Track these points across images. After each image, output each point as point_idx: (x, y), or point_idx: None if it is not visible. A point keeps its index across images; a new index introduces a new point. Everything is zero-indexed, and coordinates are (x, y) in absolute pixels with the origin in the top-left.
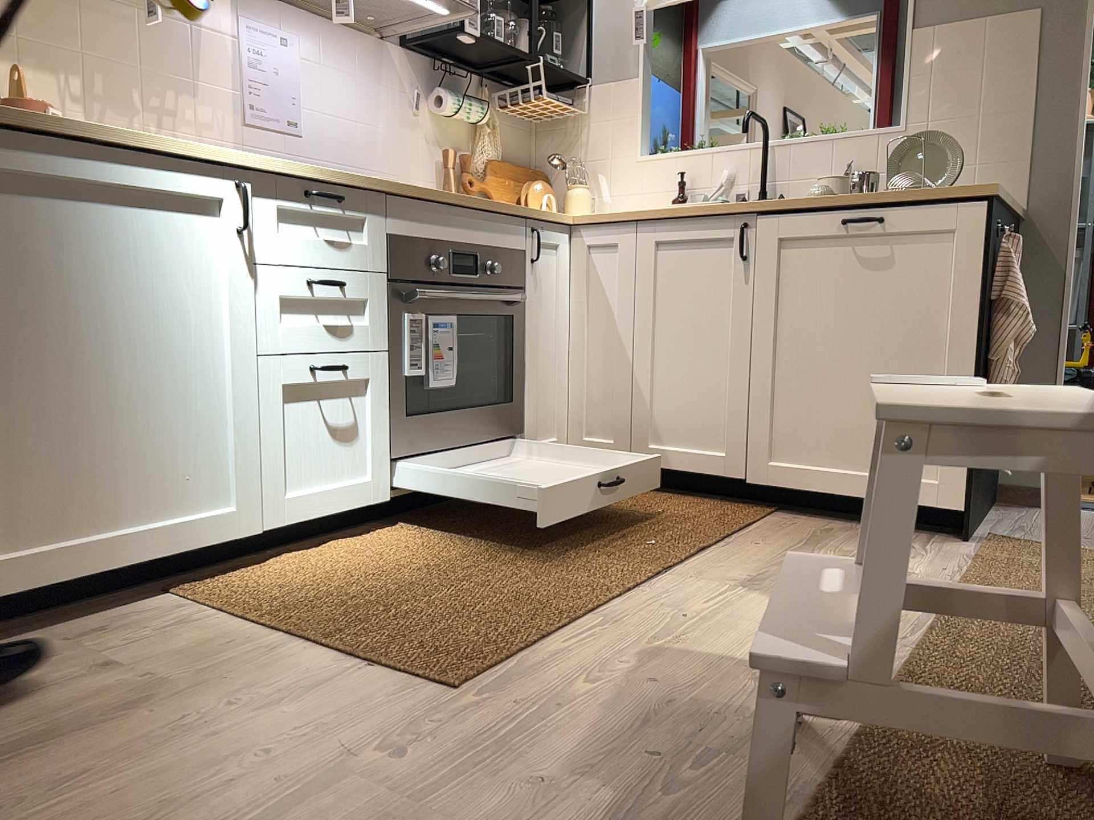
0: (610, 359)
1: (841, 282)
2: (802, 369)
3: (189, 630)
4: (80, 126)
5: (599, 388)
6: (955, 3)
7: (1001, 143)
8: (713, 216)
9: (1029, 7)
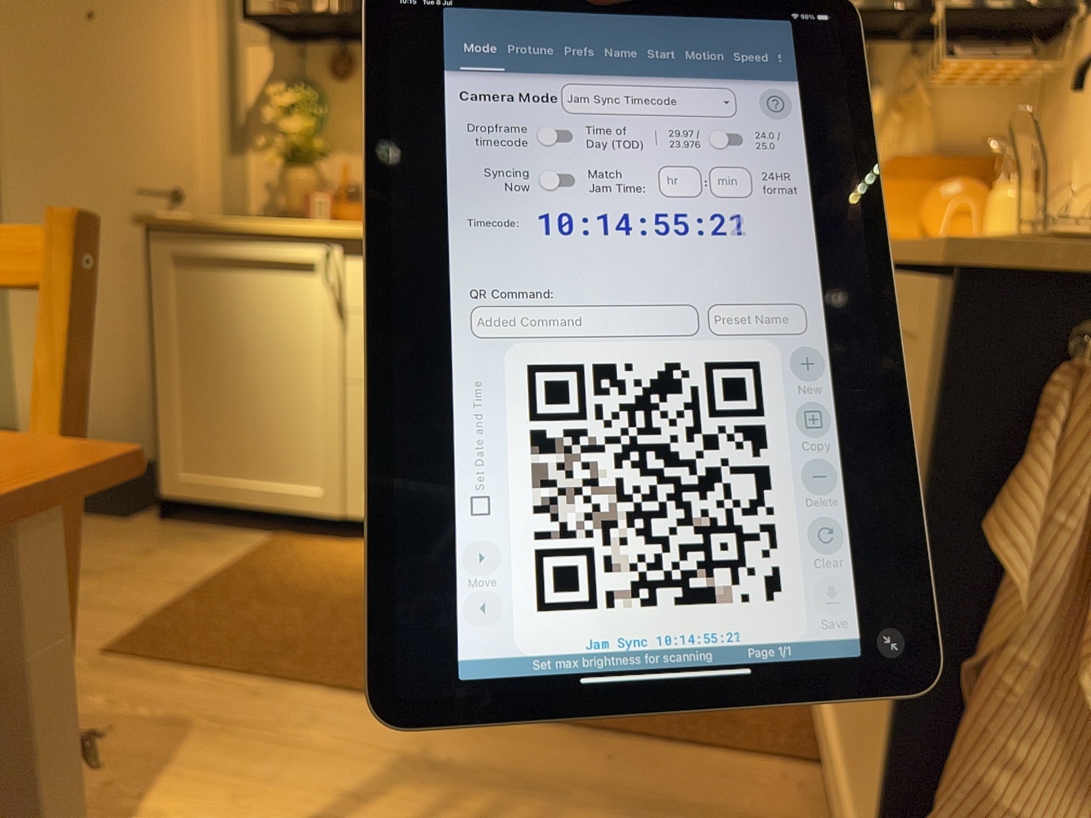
0: None
1: None
2: None
3: (201, 555)
4: (218, 221)
5: None
6: None
7: None
8: None
9: None
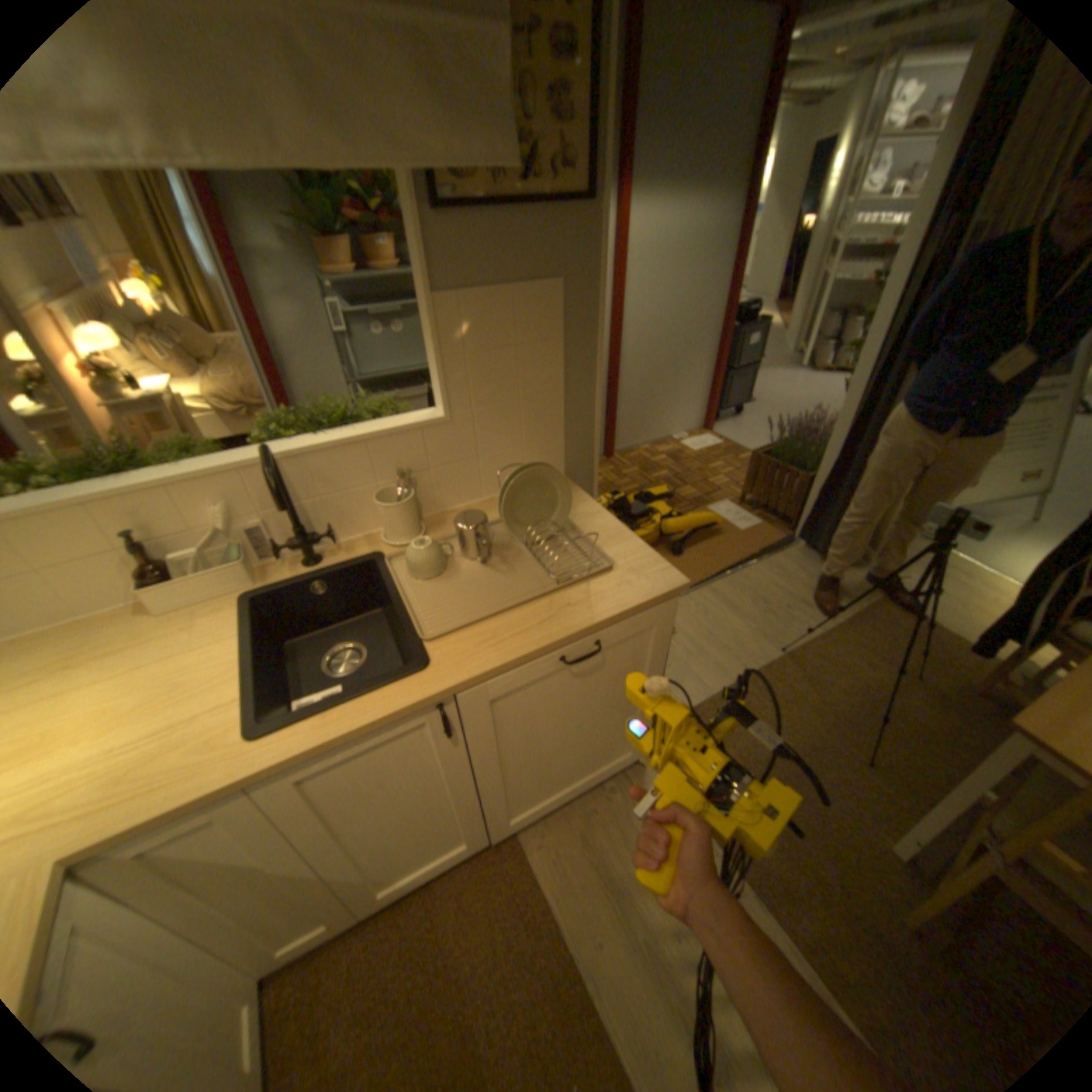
0: (269, 896)
1: (555, 696)
2: (526, 763)
3: None
4: None
5: (268, 920)
6: (475, 255)
7: (541, 420)
8: (385, 720)
9: (552, 271)
